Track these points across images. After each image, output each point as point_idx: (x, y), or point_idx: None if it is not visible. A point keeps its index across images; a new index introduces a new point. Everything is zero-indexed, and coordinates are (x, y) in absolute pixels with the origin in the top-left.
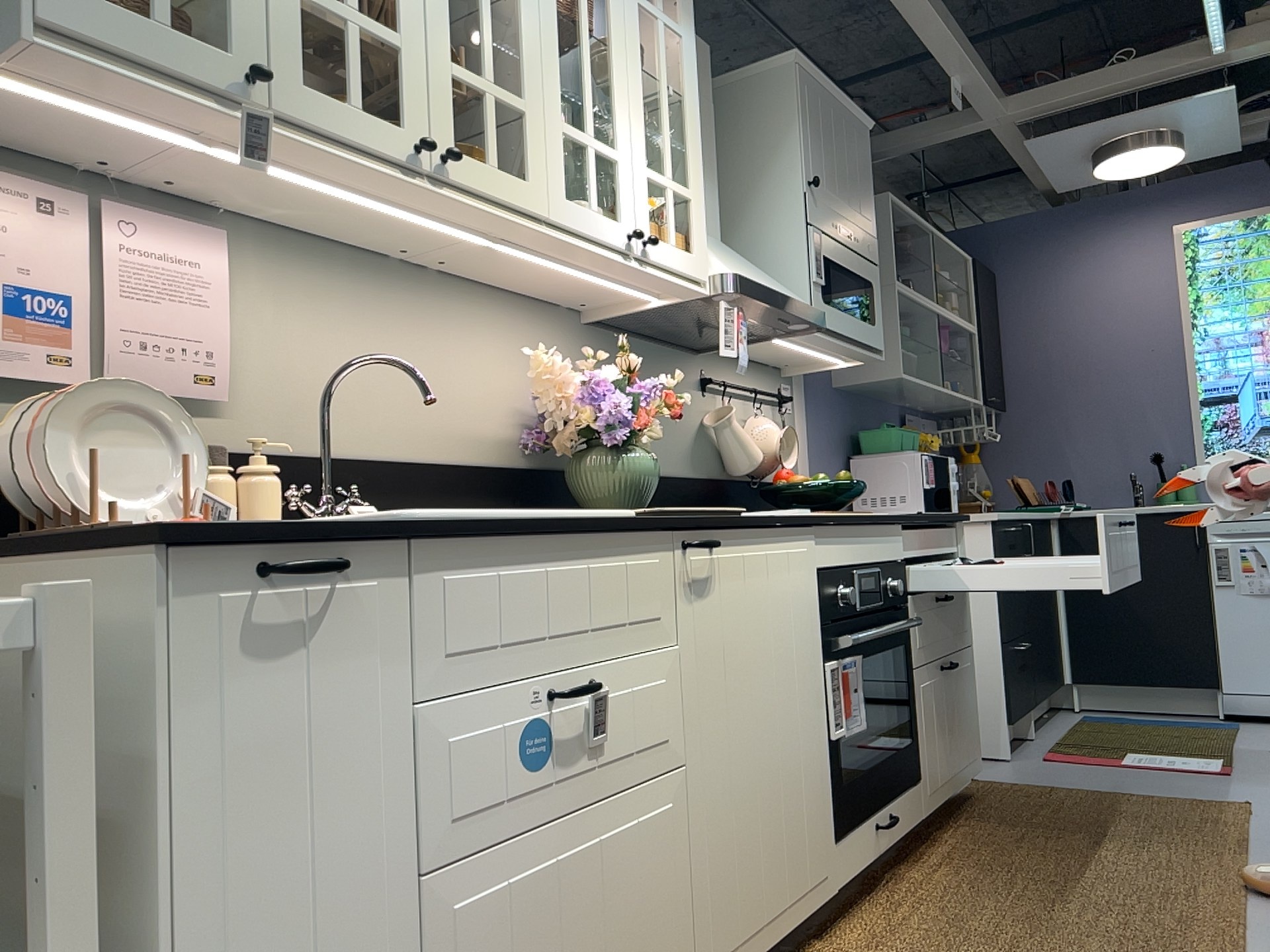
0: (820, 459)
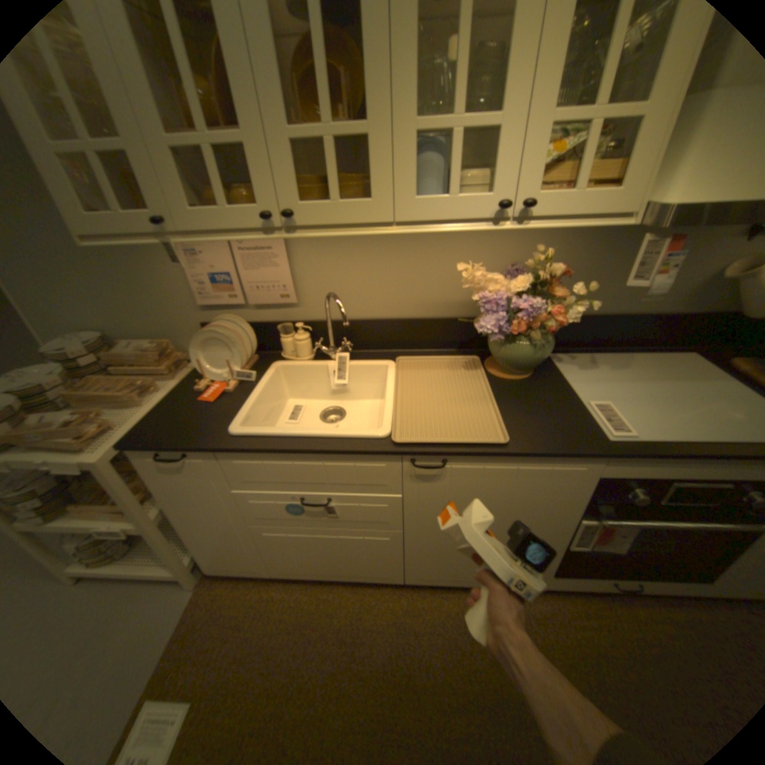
0: None
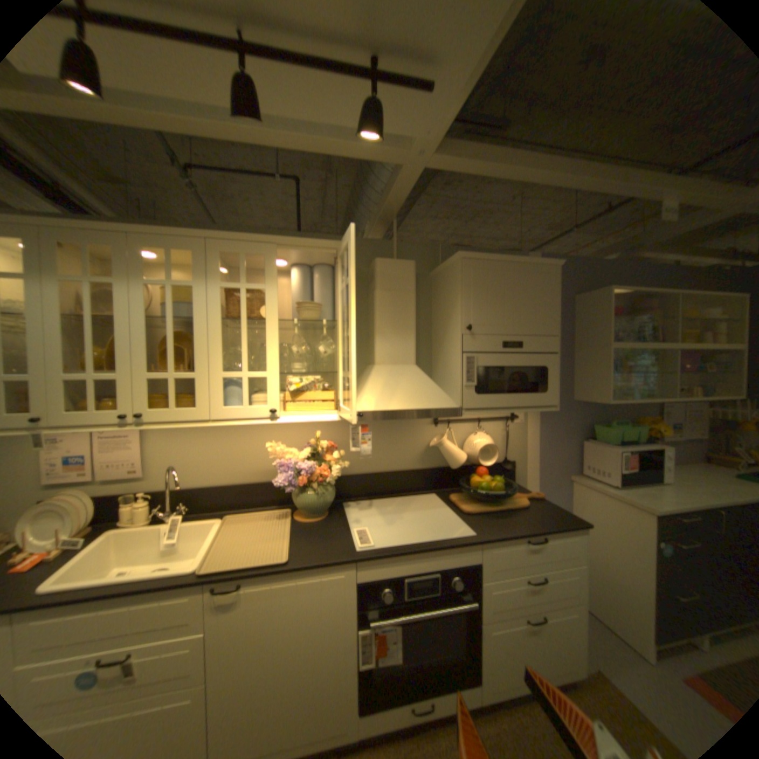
0: (548, 444)
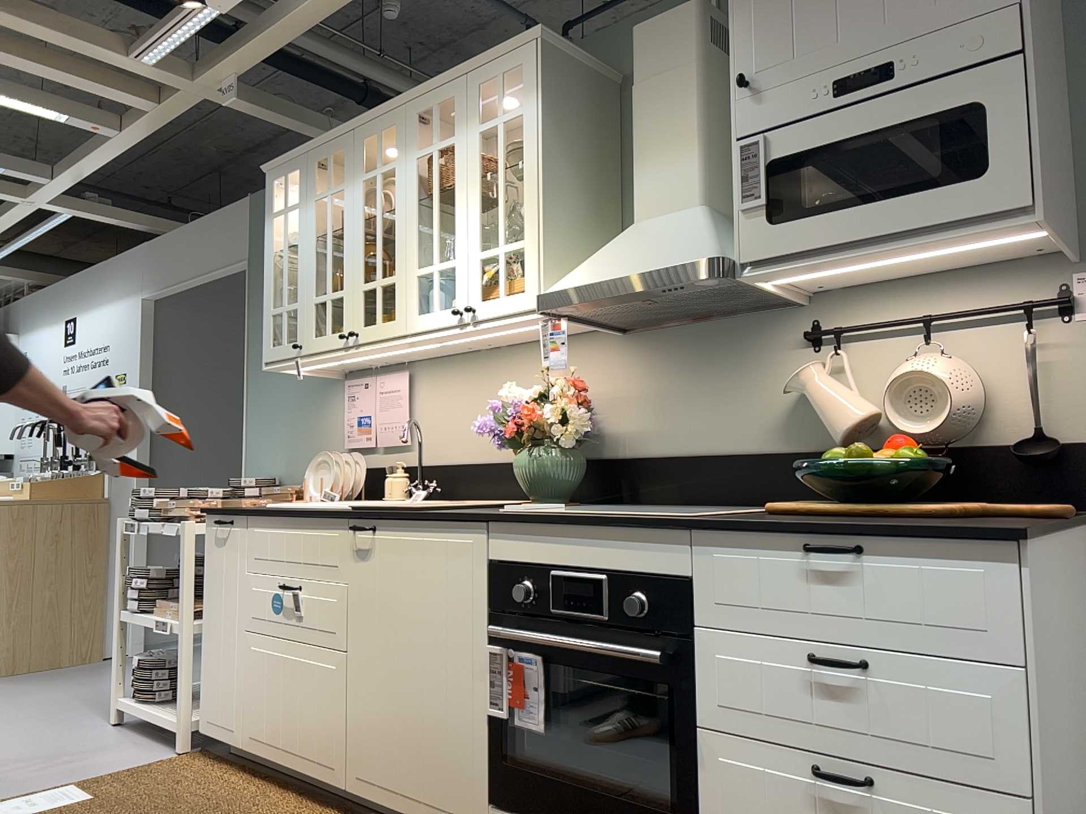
0: None
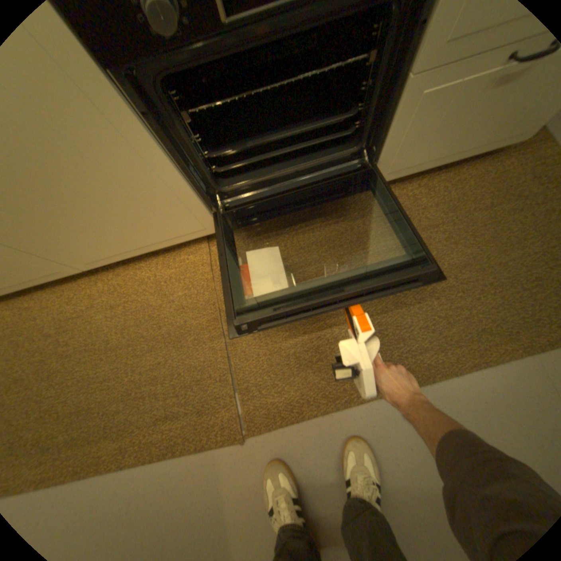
0: None
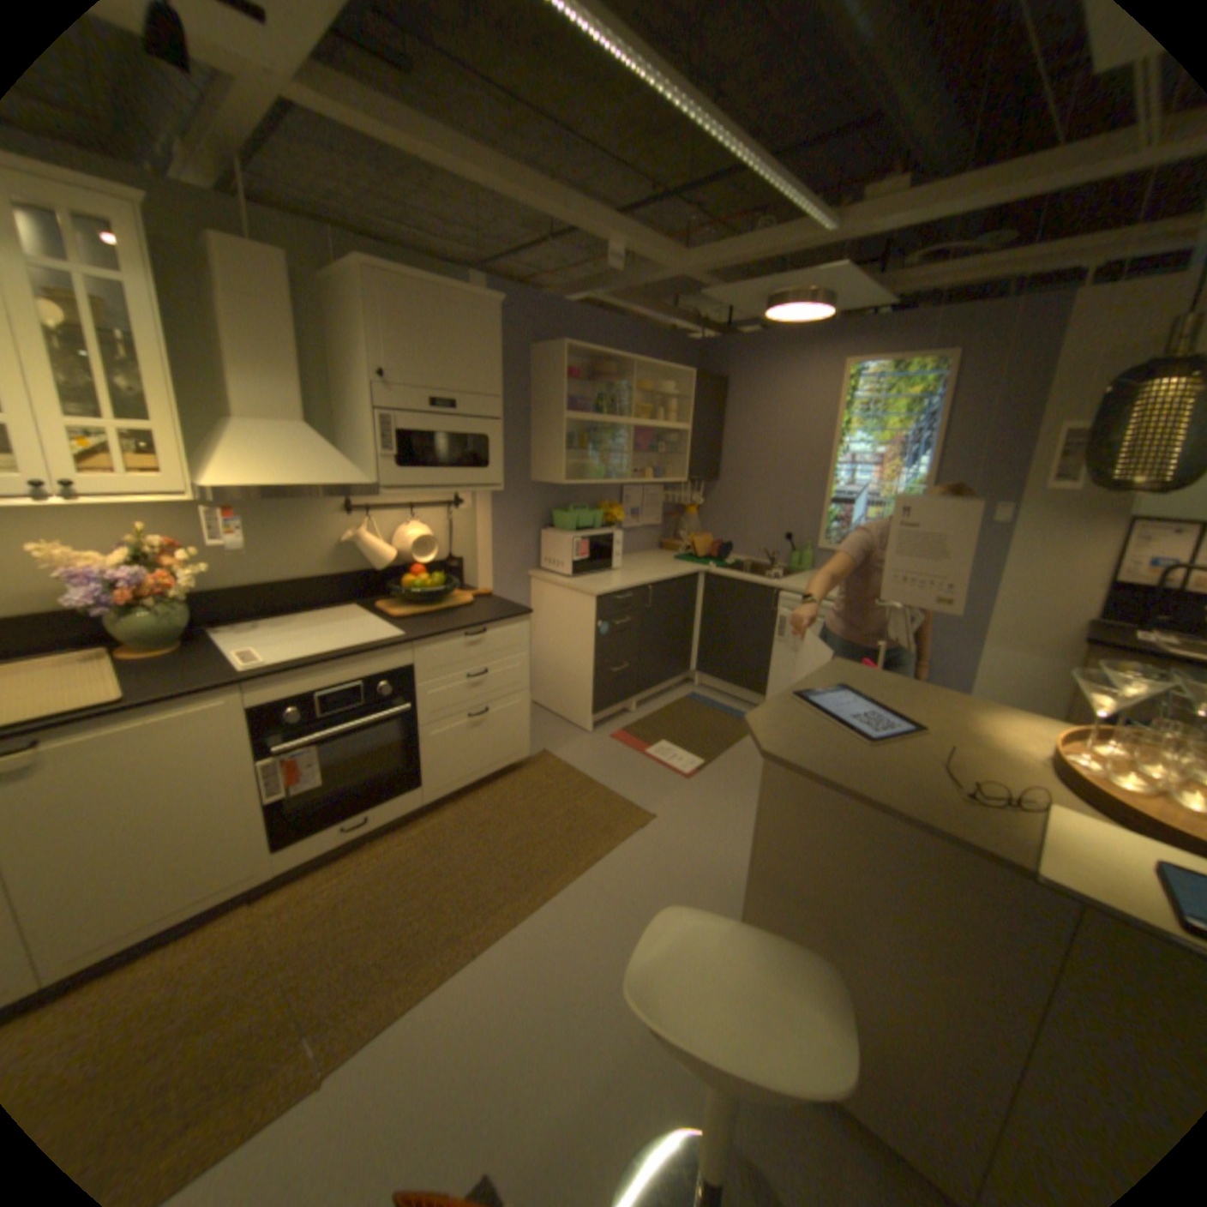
0: (503, 535)
